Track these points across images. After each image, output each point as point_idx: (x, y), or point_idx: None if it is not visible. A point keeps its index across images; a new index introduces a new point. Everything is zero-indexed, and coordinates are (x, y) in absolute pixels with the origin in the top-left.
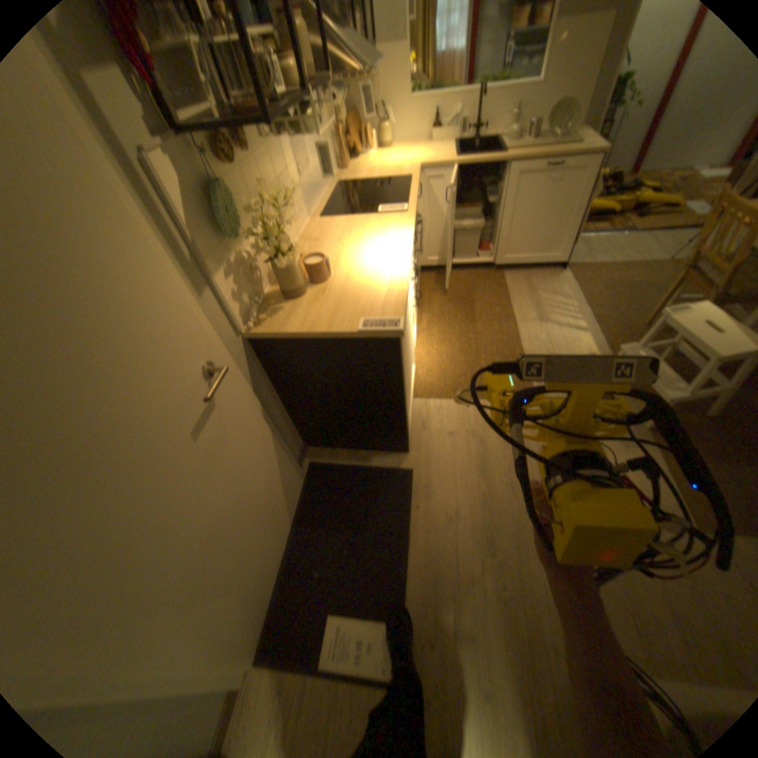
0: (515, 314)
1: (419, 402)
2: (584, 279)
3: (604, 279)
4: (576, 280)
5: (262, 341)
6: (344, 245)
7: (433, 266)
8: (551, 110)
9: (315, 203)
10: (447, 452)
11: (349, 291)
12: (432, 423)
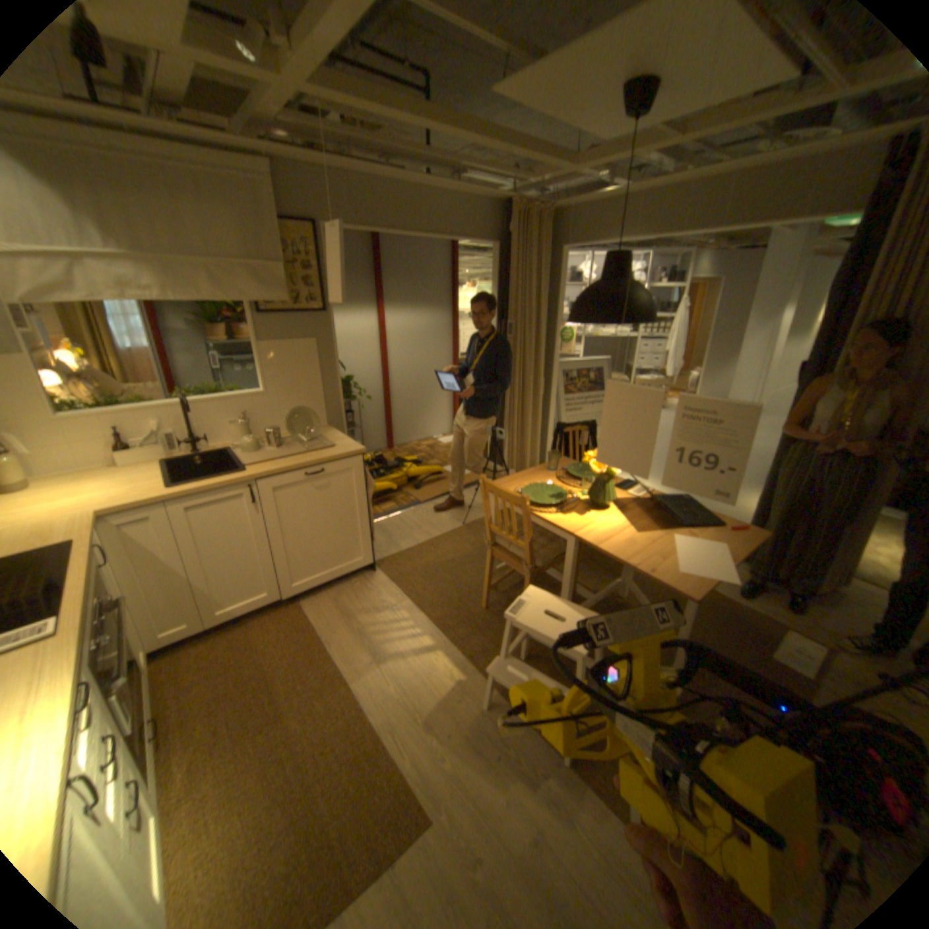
0: (338, 668)
1: None
2: (399, 576)
3: (419, 568)
4: (392, 580)
5: None
6: None
7: (173, 641)
8: (285, 415)
9: None
10: None
11: None
12: None
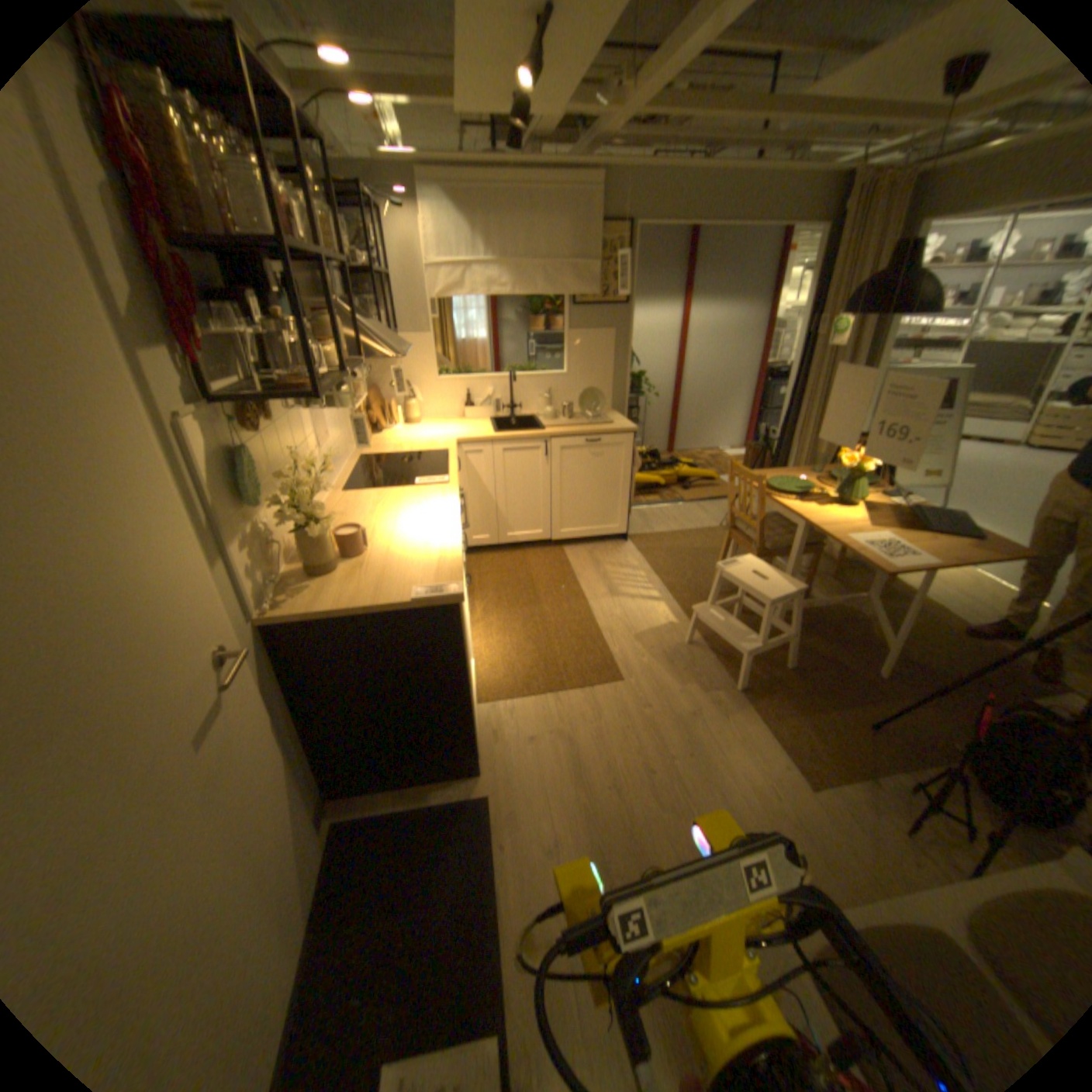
0: (584, 589)
1: (487, 704)
2: (647, 548)
3: (667, 547)
4: (640, 549)
5: (283, 624)
6: (380, 515)
7: (482, 544)
8: (581, 394)
9: (337, 475)
10: (532, 761)
11: (395, 559)
12: (508, 728)
